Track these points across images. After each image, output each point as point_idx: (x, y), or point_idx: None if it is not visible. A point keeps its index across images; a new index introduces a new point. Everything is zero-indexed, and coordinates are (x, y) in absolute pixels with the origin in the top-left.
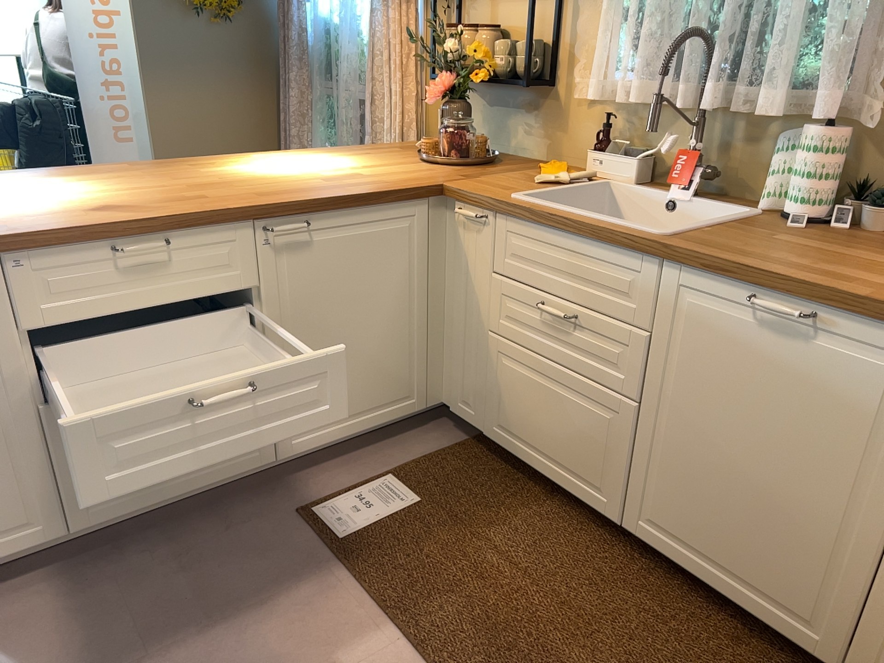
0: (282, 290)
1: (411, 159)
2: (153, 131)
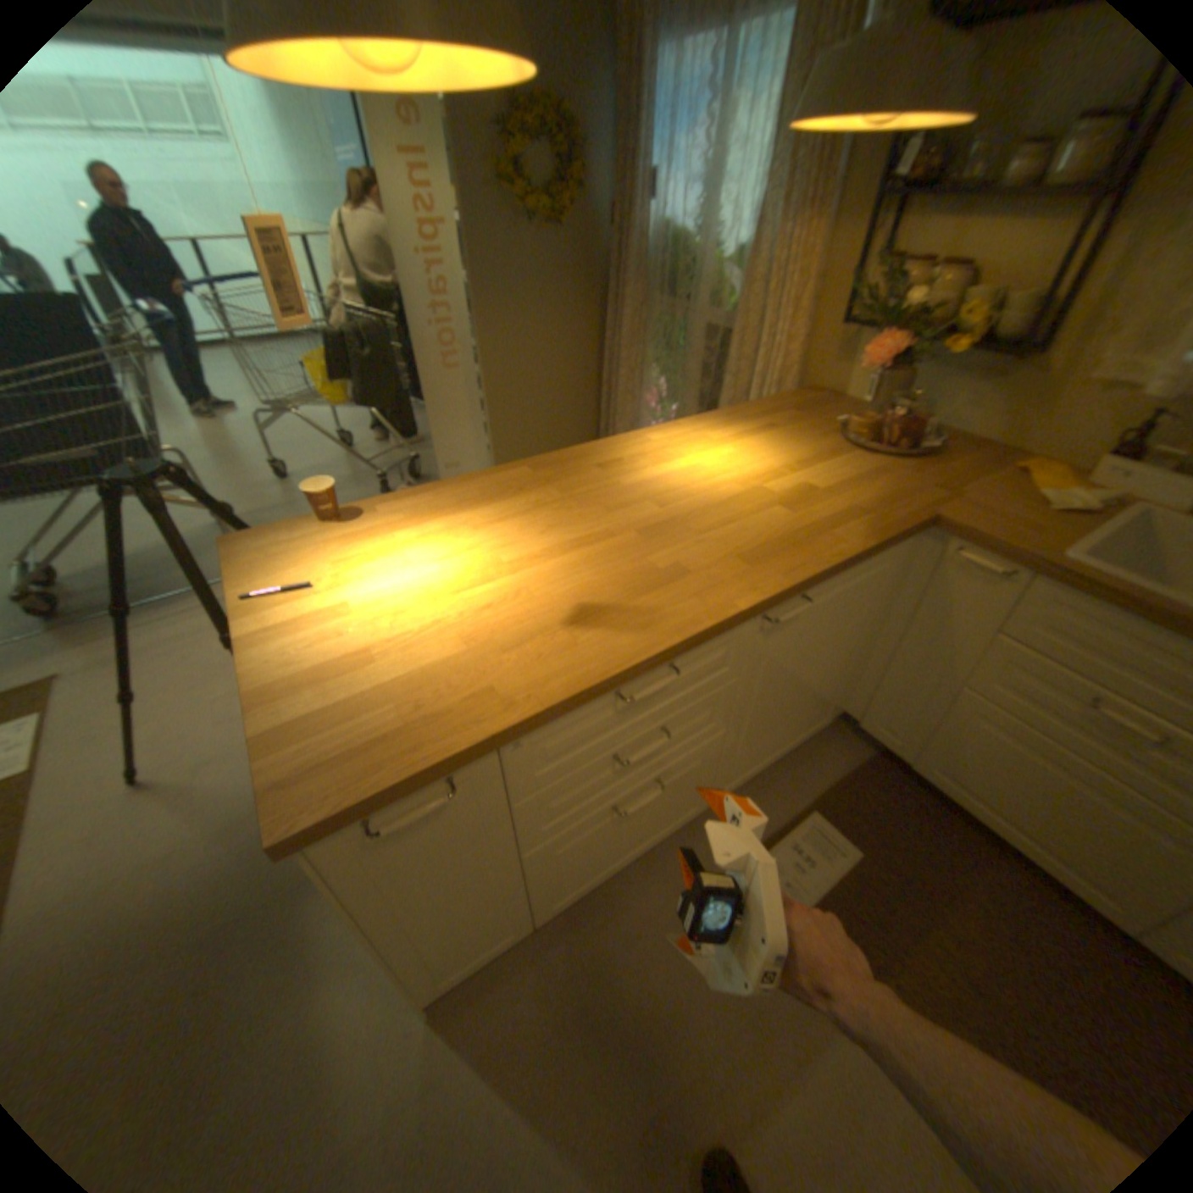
0: (759, 669)
1: (836, 441)
2: (479, 359)
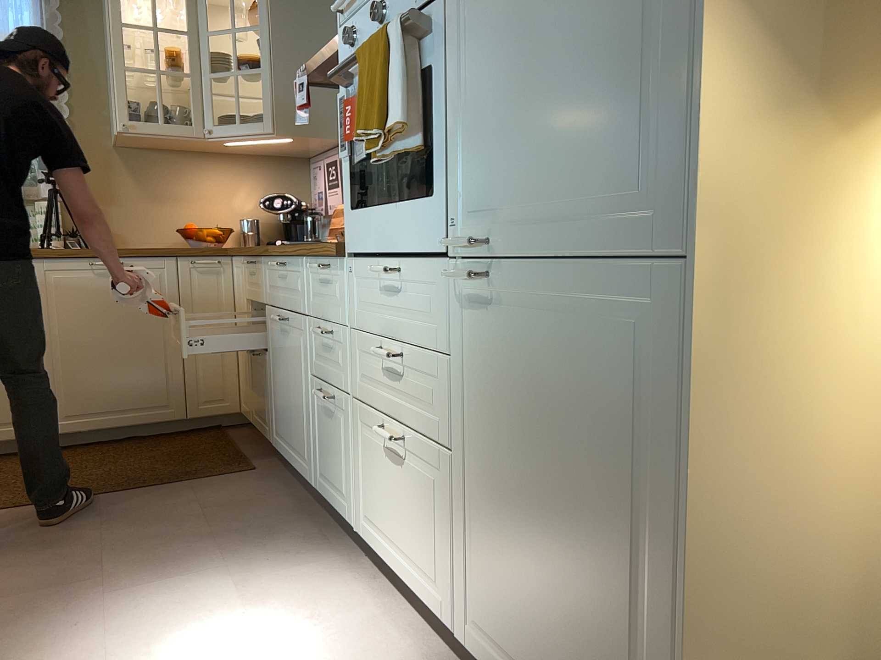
0: None
1: None
2: None
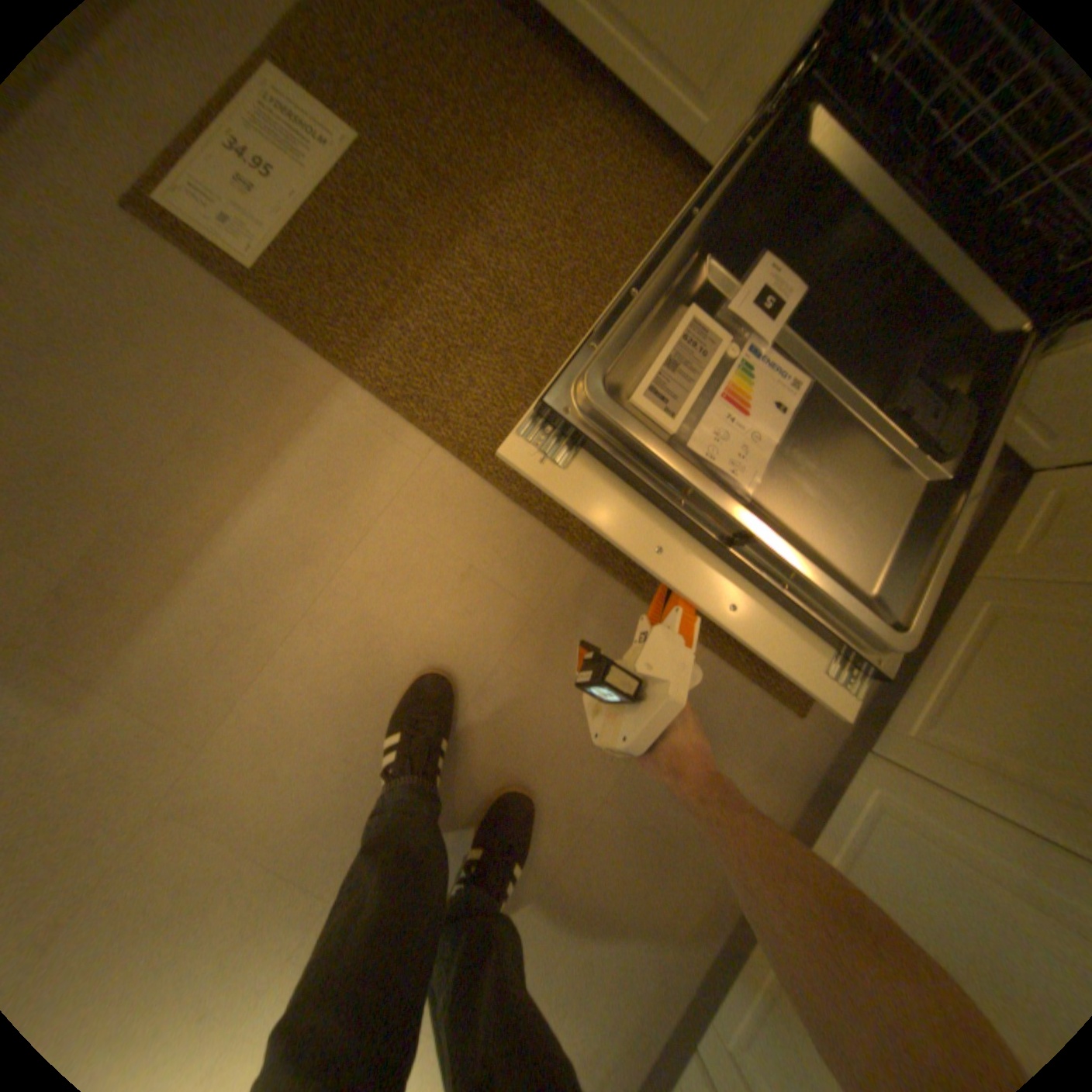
0: None
1: None
2: None
